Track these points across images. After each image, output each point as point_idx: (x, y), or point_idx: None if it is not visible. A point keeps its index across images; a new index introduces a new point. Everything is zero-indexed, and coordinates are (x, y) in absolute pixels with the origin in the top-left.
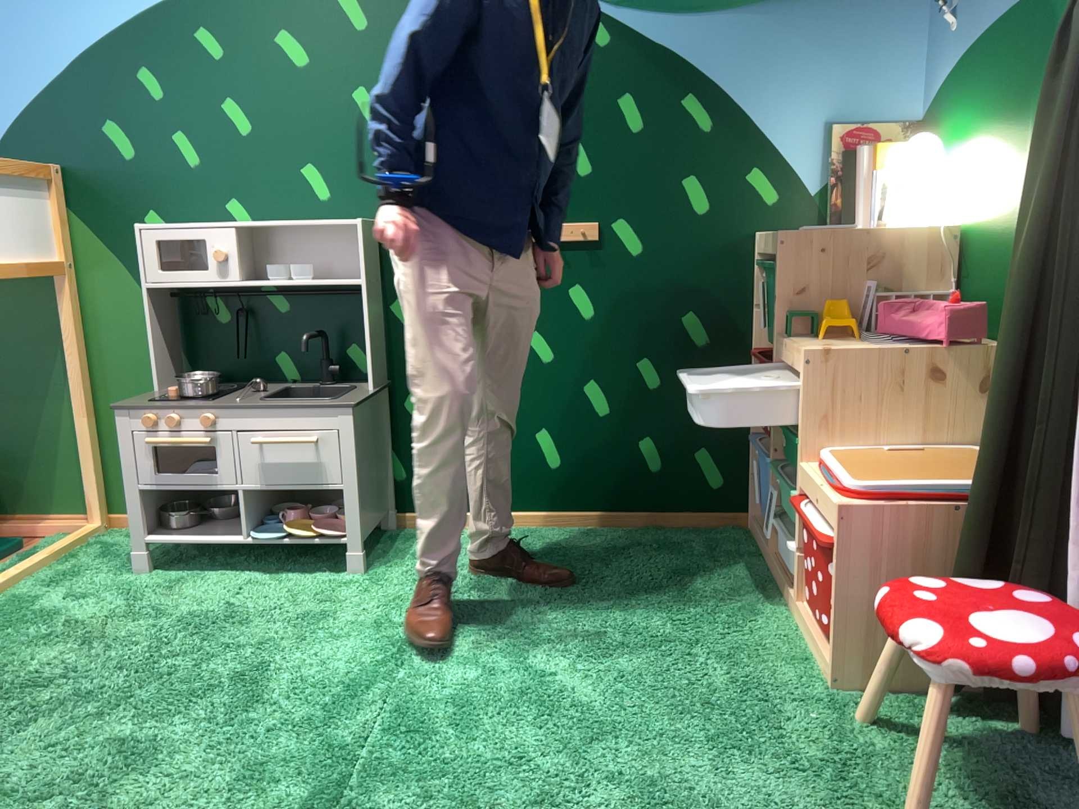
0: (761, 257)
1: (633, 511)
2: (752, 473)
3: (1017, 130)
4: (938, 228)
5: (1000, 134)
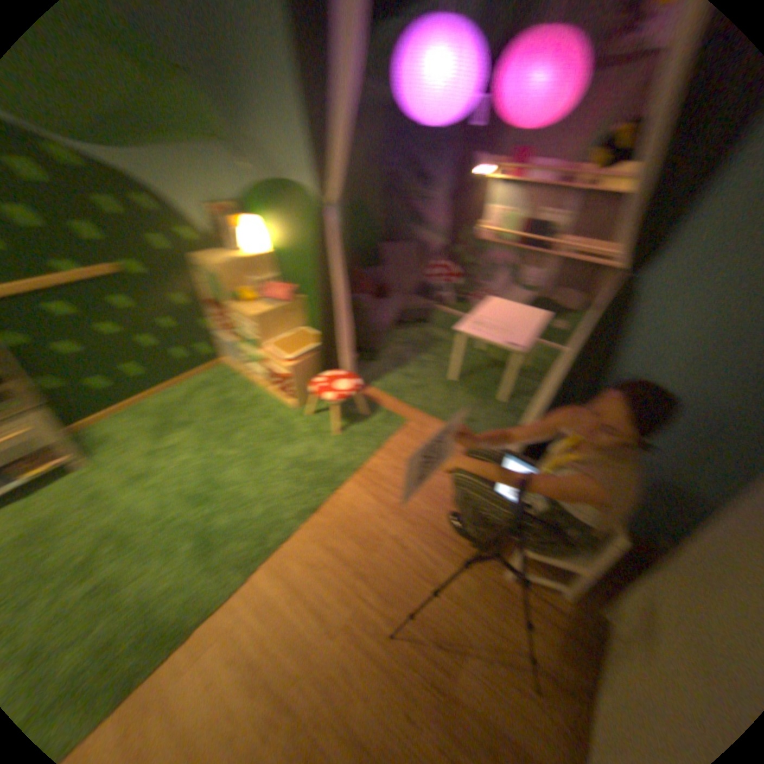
0: (192, 265)
1: (175, 377)
2: (217, 347)
3: (285, 226)
4: (262, 253)
5: (278, 224)
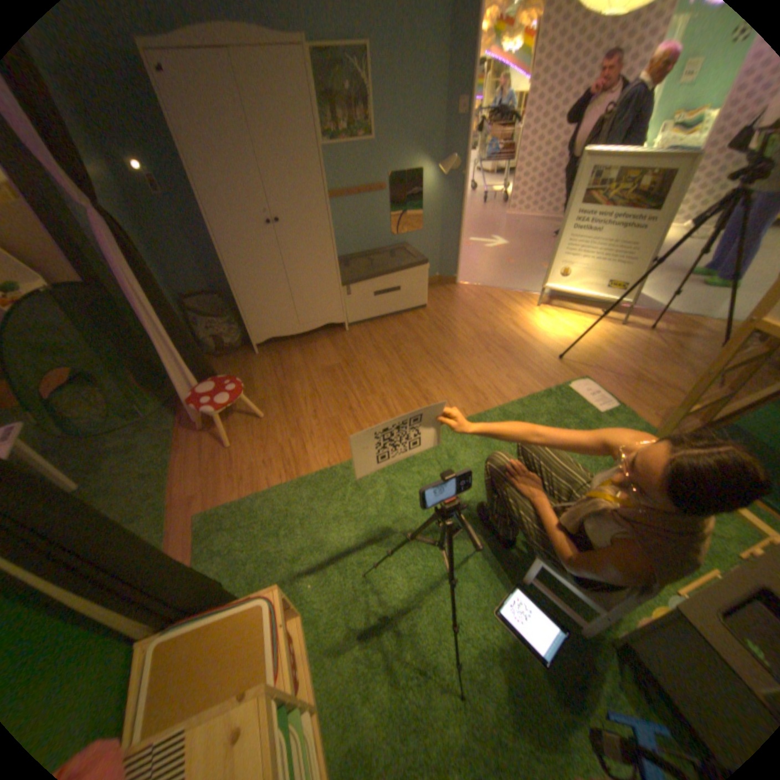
0: None
1: None
2: None
3: None
4: None
5: None
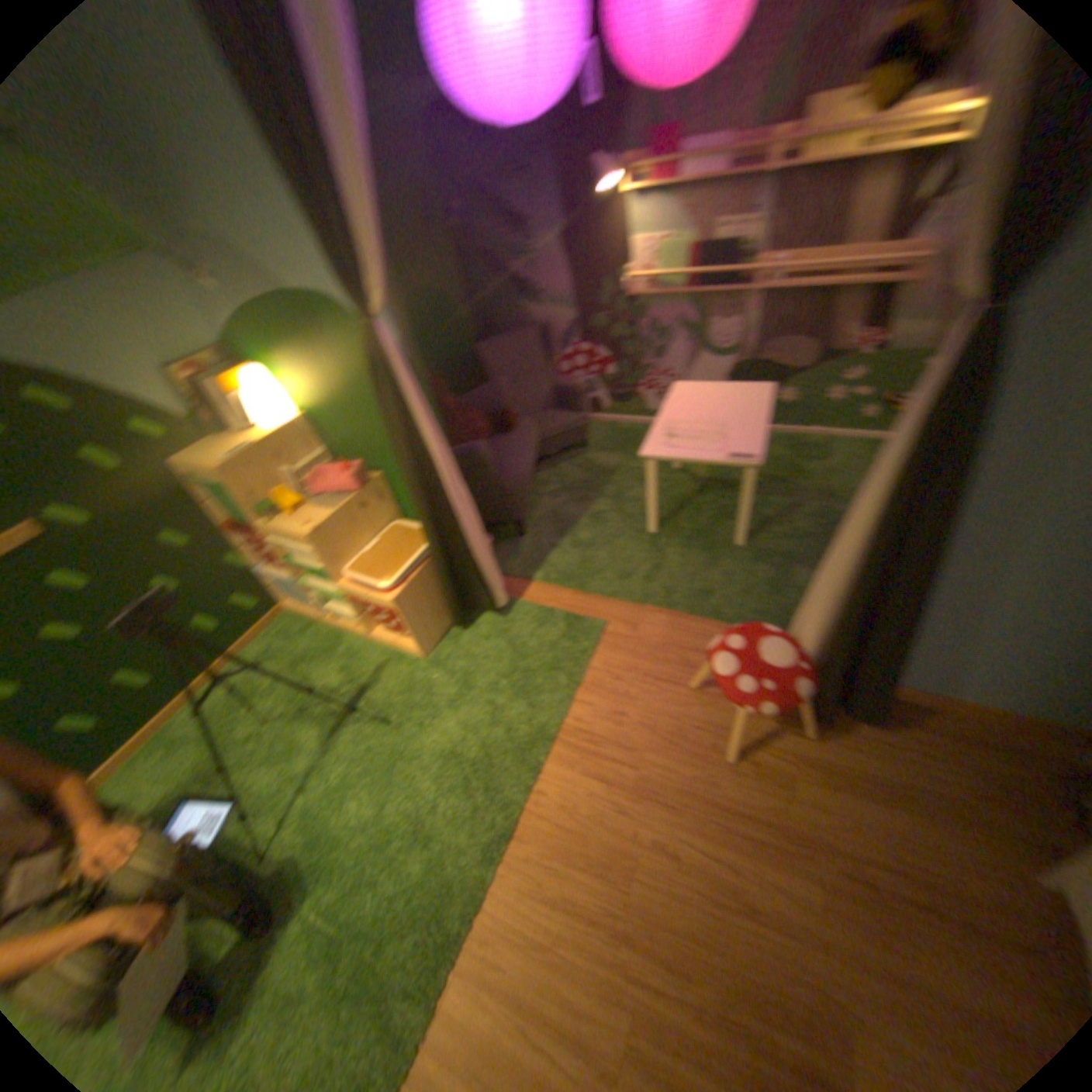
0: (182, 476)
1: (216, 661)
2: (270, 590)
3: (316, 369)
4: (292, 423)
5: (303, 369)
